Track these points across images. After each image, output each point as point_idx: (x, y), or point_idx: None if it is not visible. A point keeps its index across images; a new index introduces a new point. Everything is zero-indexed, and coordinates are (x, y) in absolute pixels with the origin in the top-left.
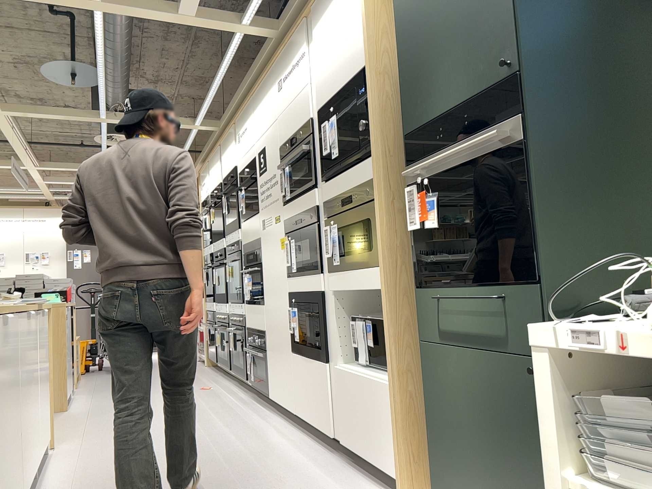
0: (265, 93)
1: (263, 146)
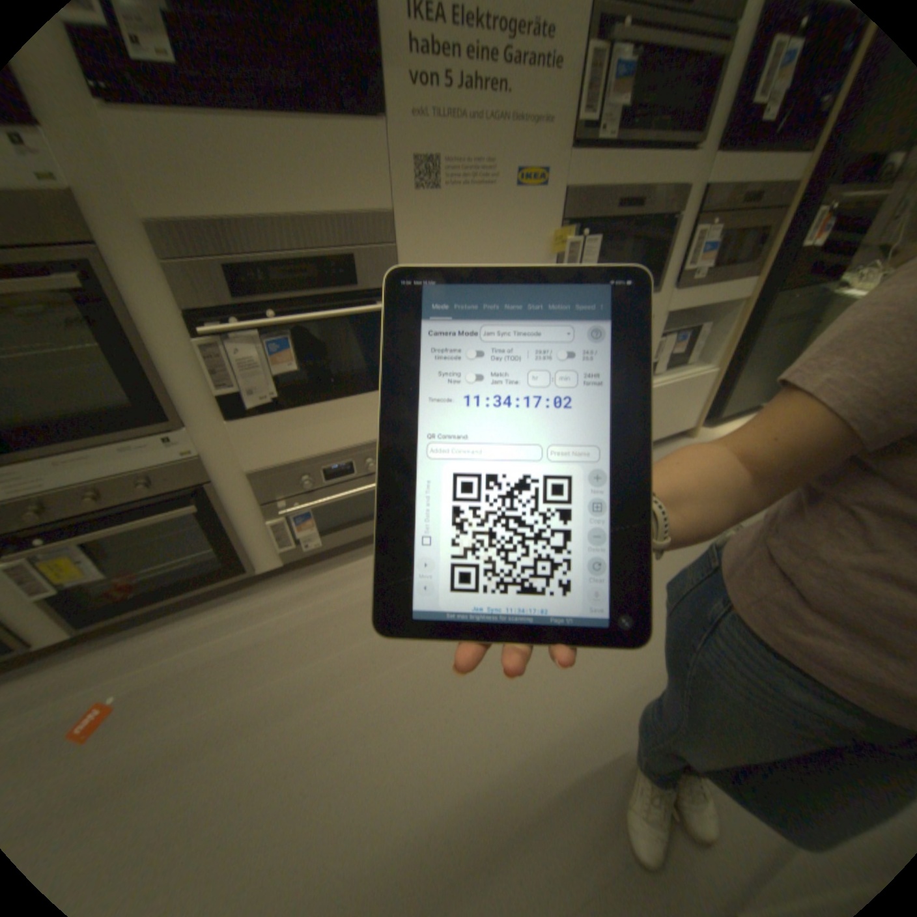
0: None
1: None
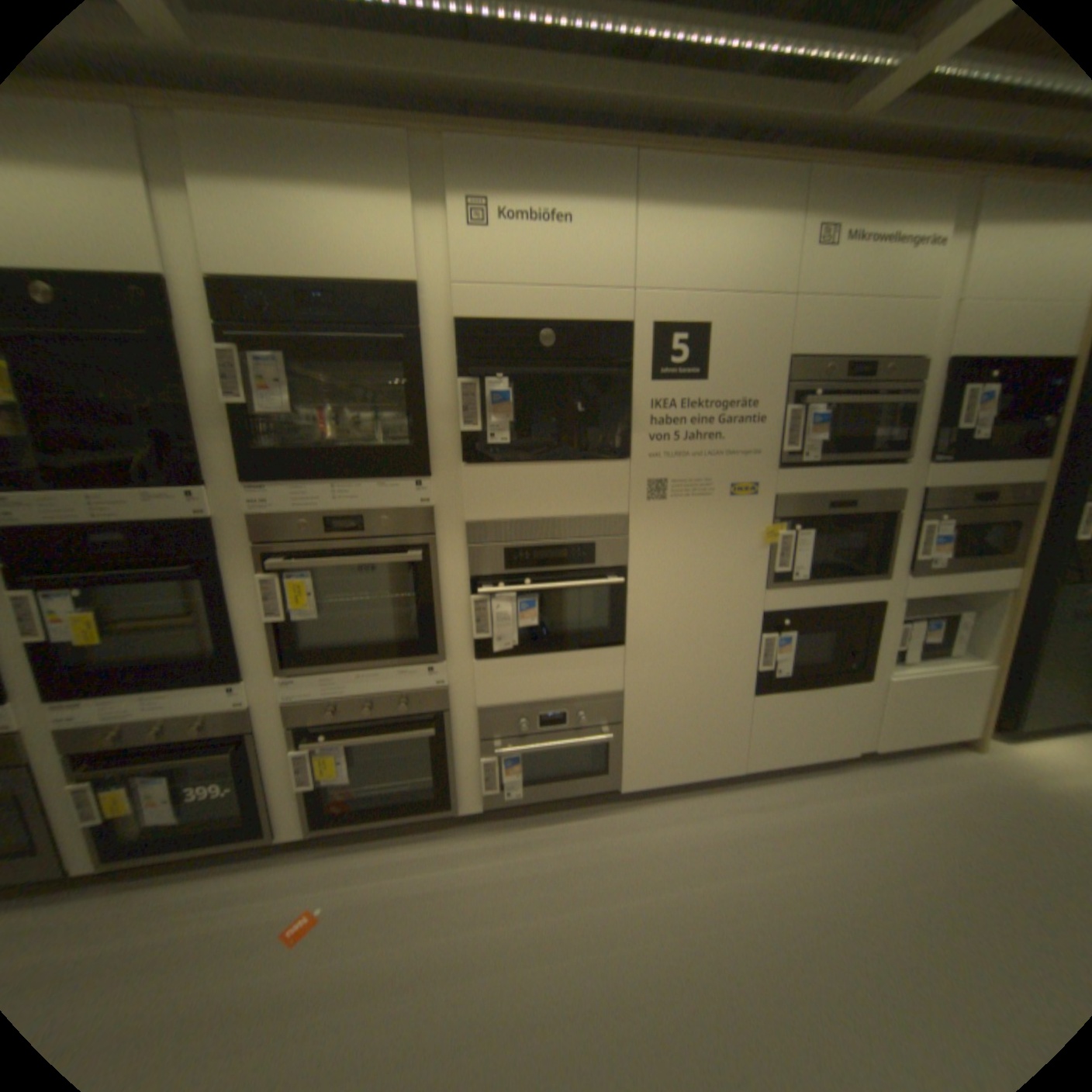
0: (743, 203)
1: (699, 318)
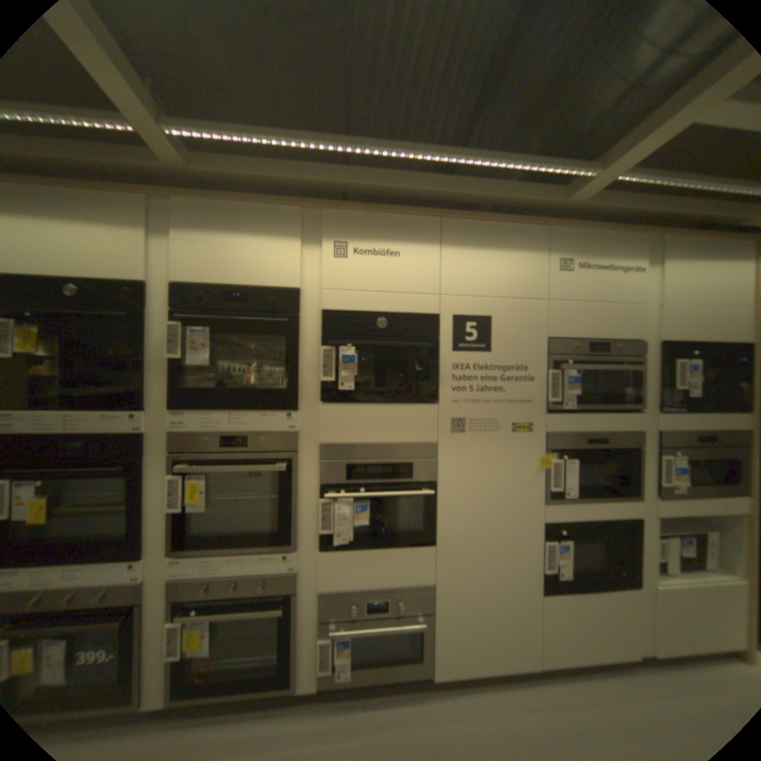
0: (508, 247)
1: (482, 313)
